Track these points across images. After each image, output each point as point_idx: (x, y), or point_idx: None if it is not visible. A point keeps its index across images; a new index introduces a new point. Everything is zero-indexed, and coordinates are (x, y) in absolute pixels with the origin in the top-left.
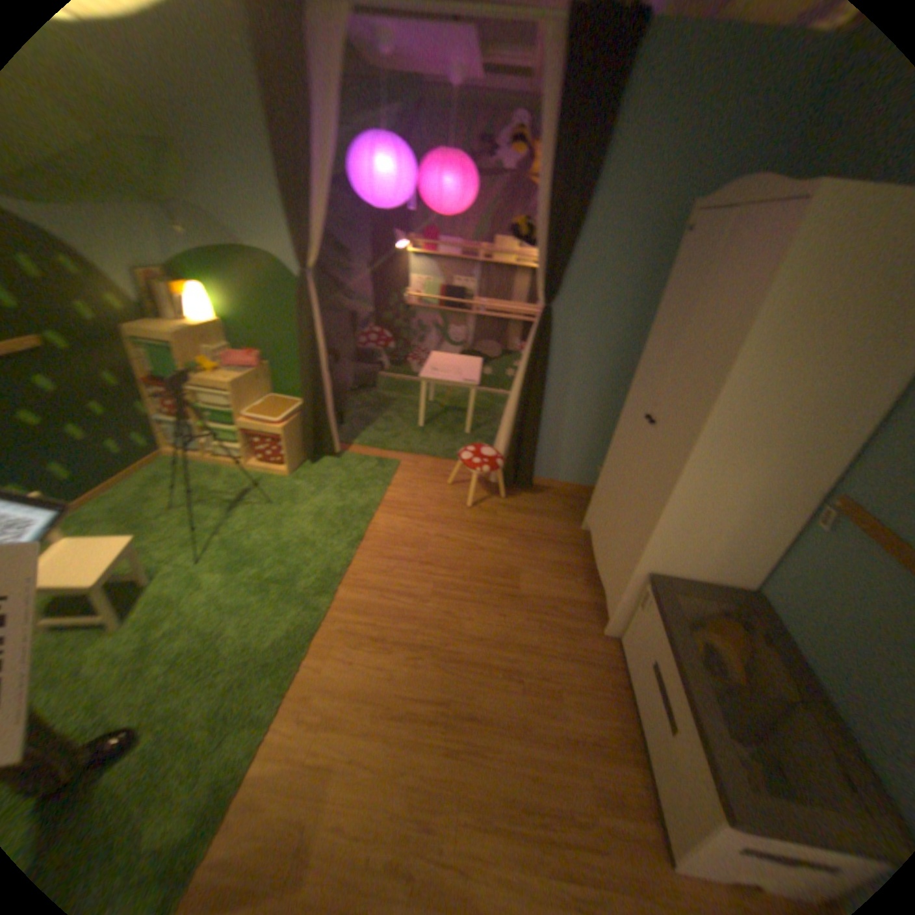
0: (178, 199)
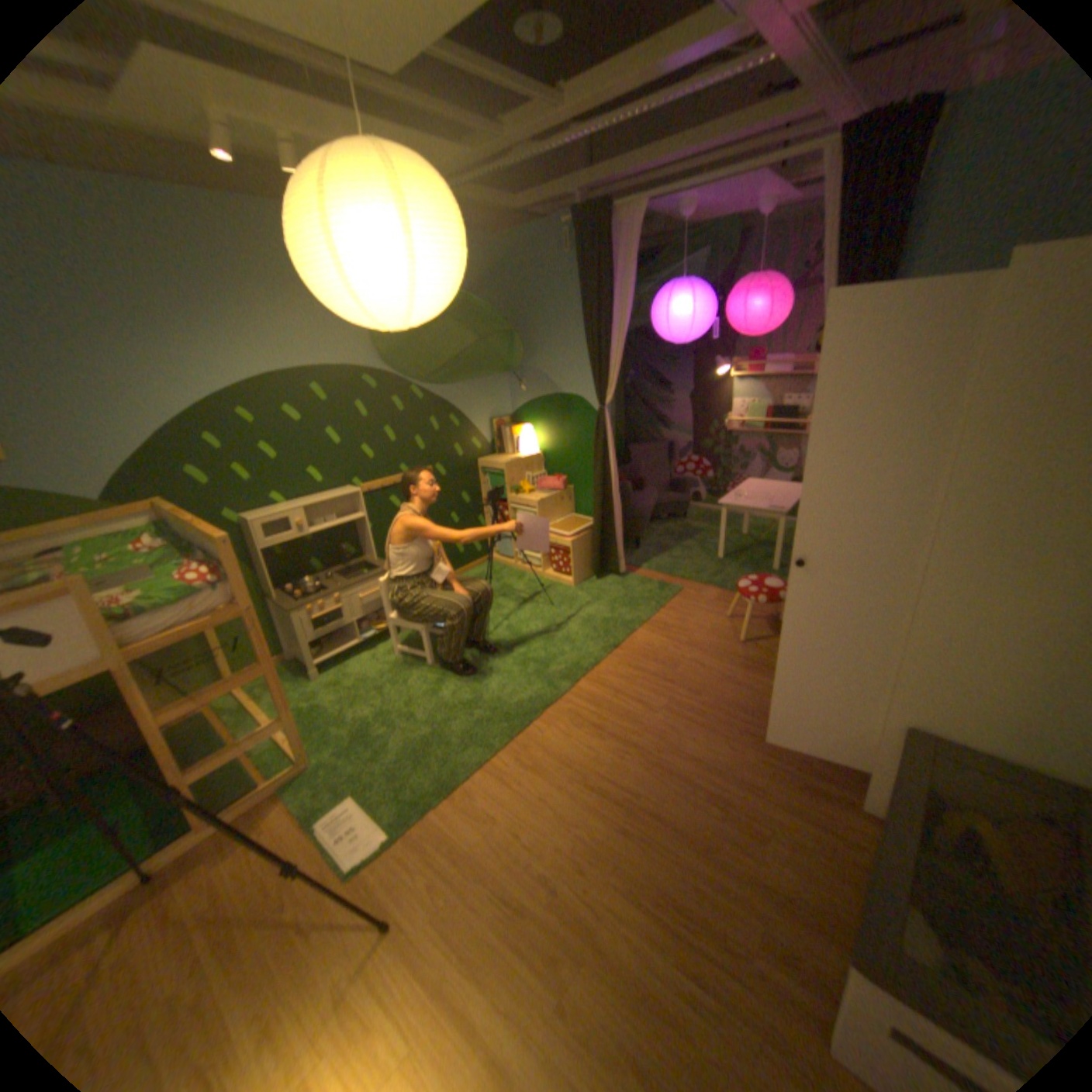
0: (523, 366)
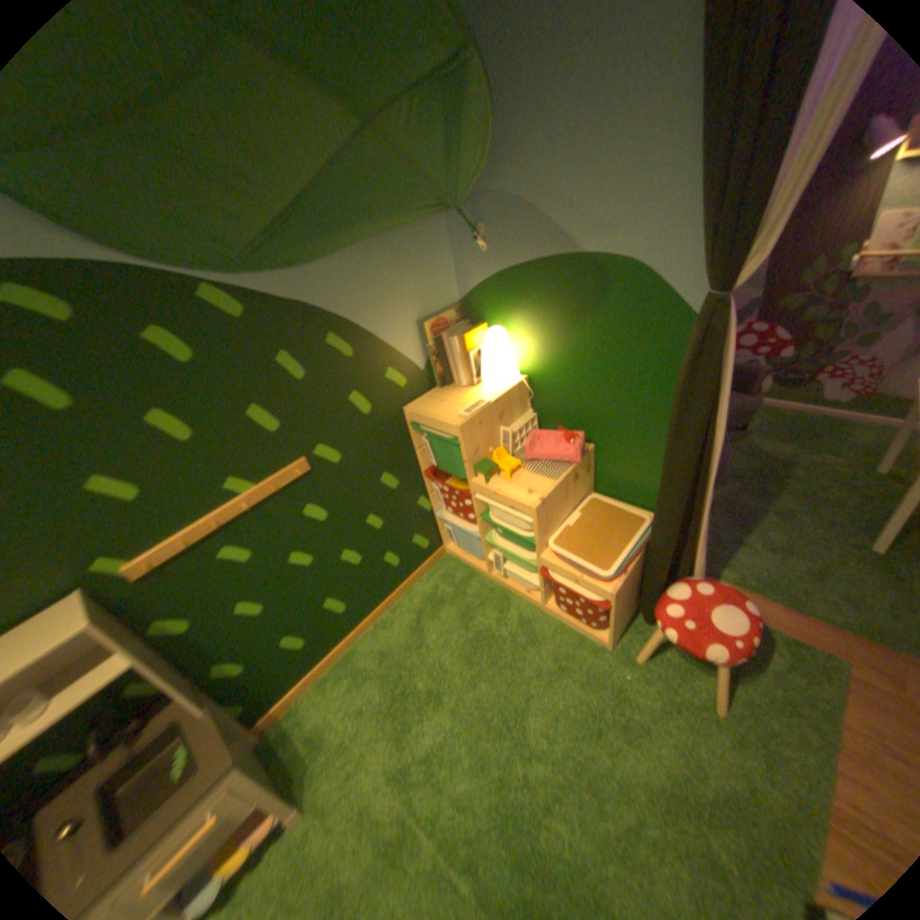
0: (481, 186)
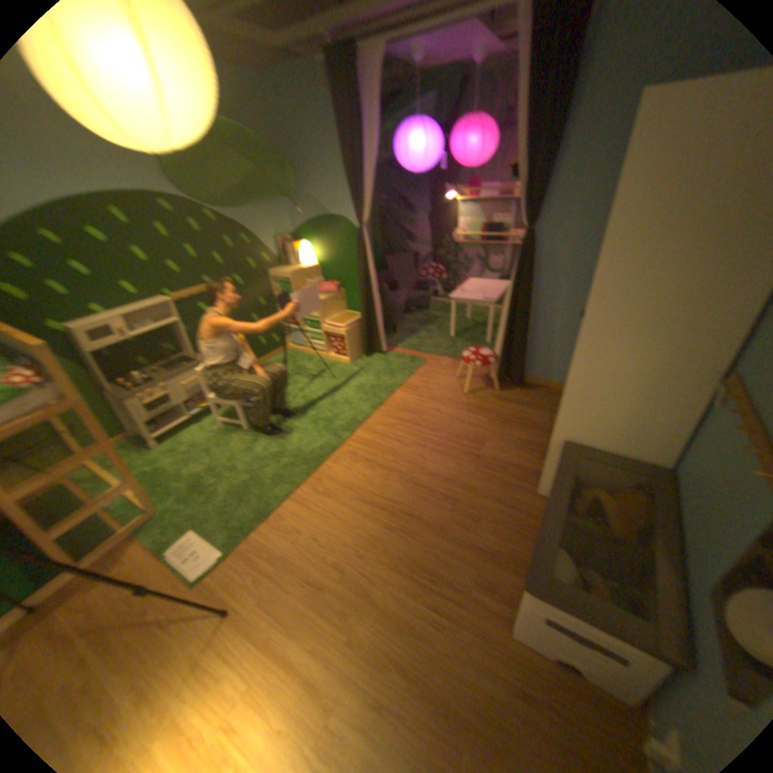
0: (296, 191)
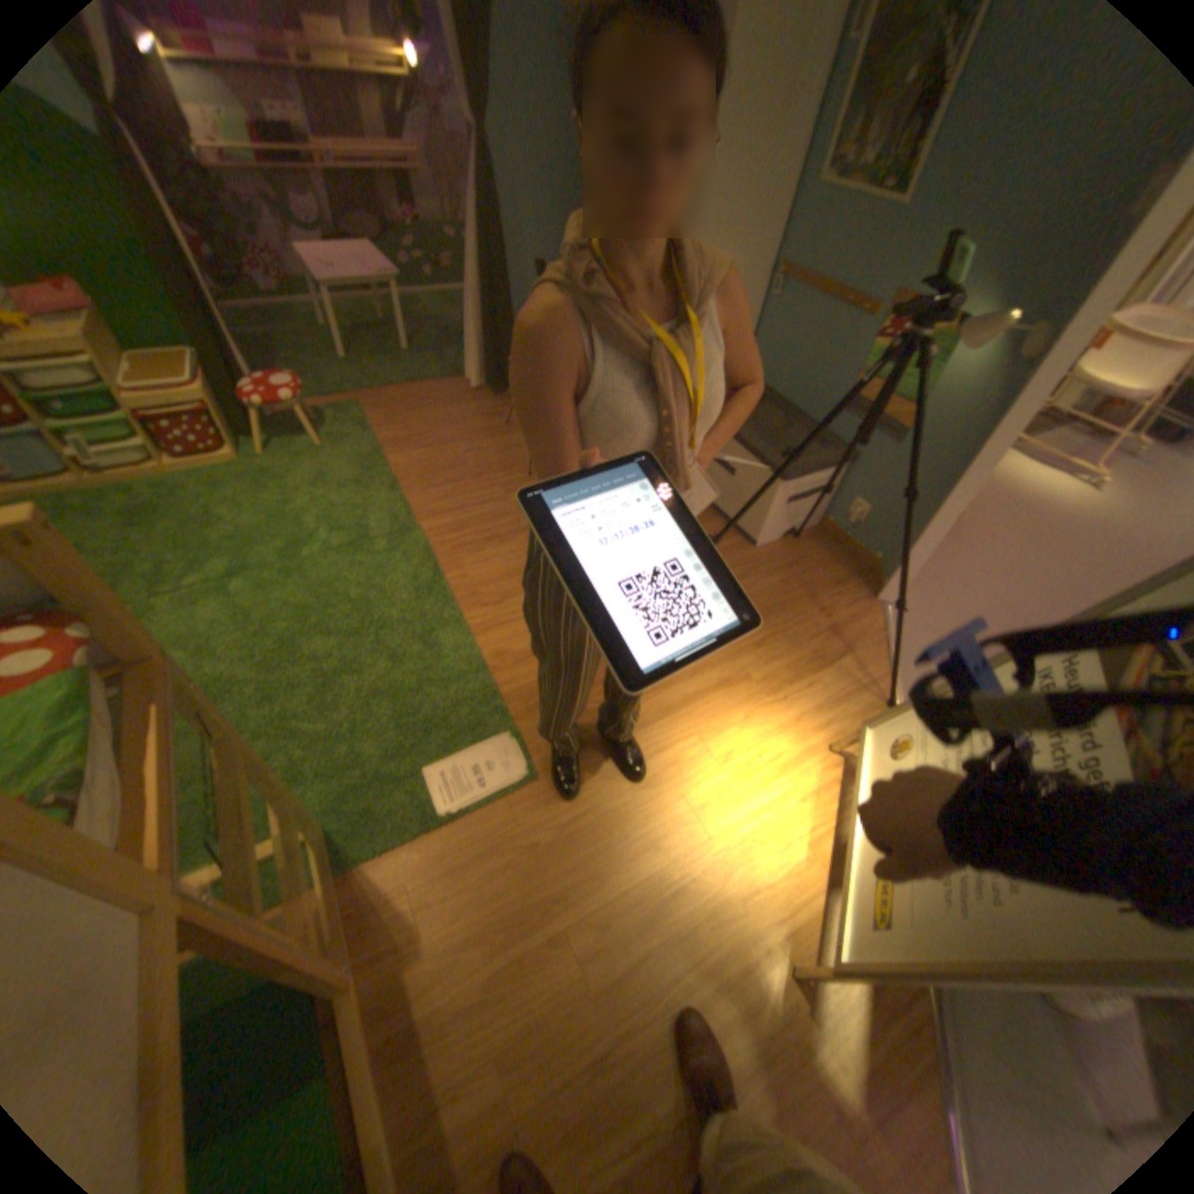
0: None
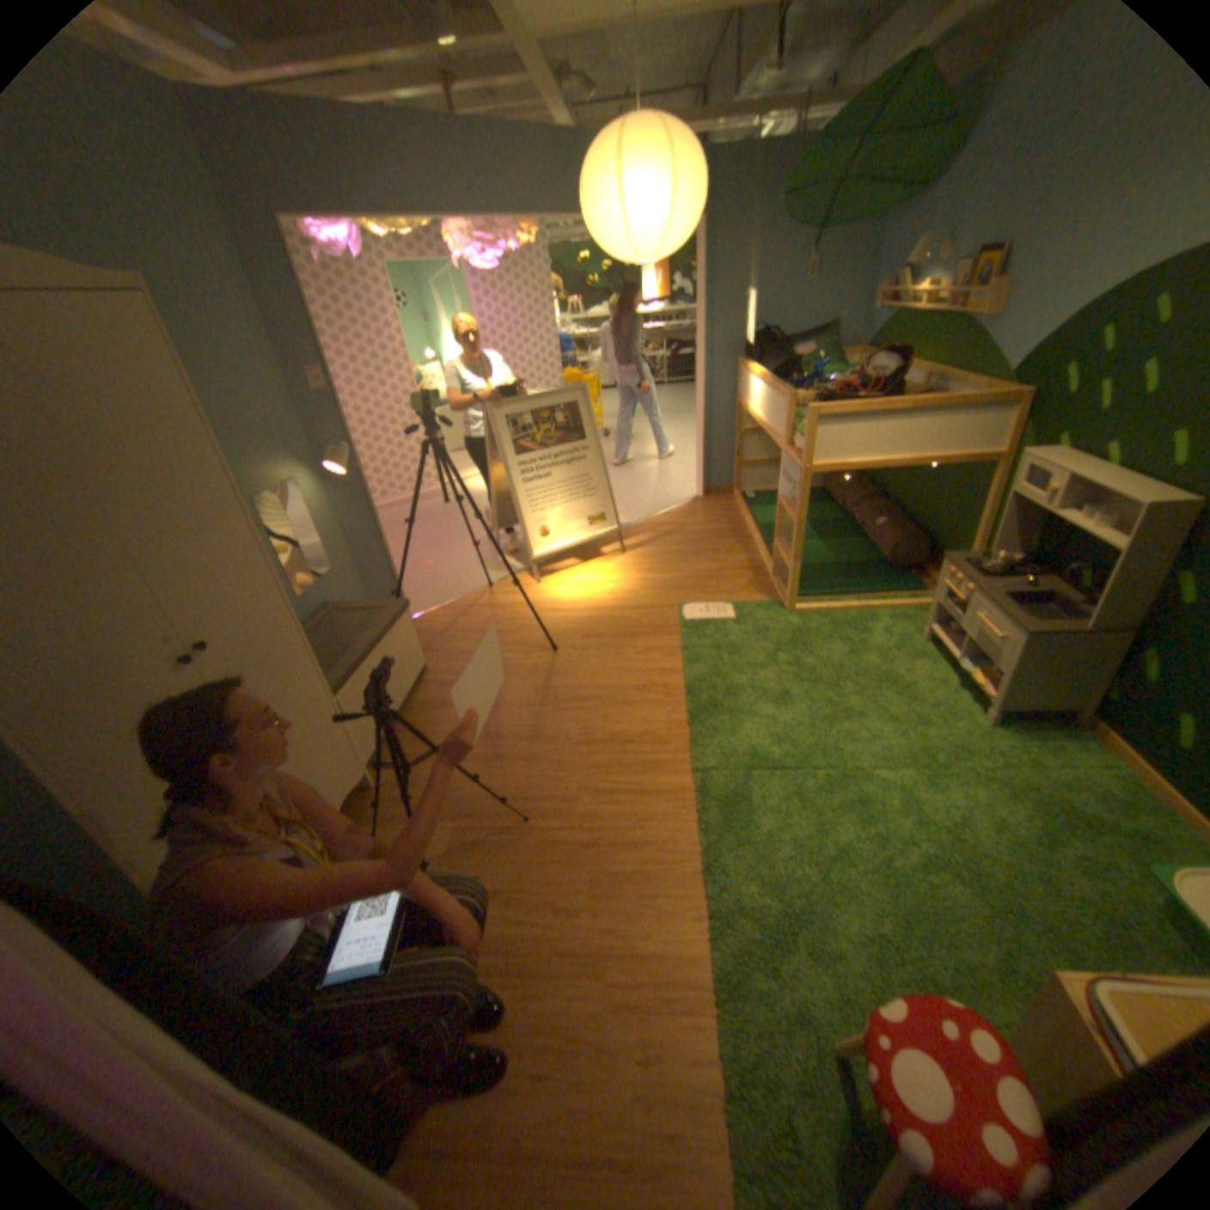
0: None
